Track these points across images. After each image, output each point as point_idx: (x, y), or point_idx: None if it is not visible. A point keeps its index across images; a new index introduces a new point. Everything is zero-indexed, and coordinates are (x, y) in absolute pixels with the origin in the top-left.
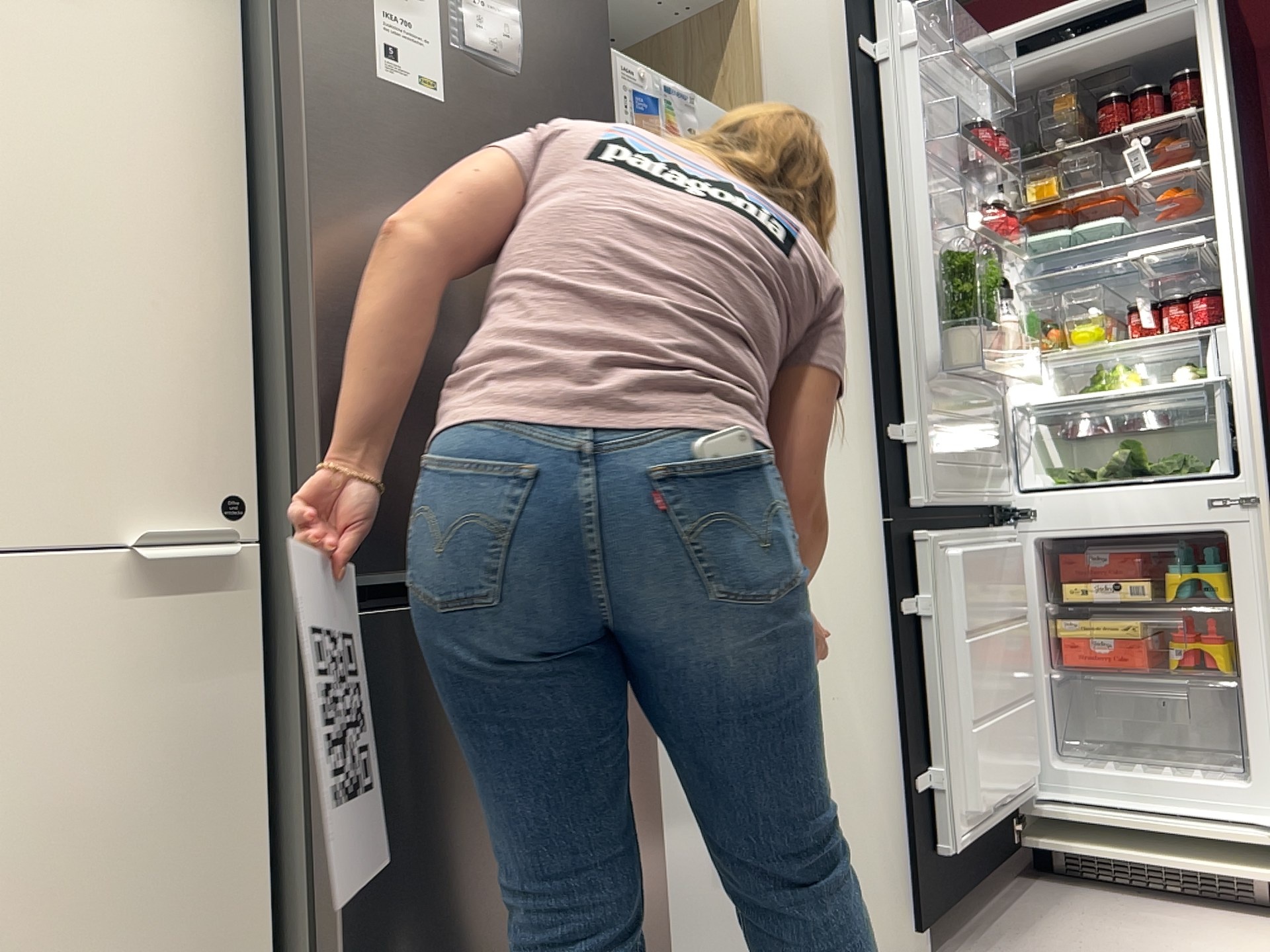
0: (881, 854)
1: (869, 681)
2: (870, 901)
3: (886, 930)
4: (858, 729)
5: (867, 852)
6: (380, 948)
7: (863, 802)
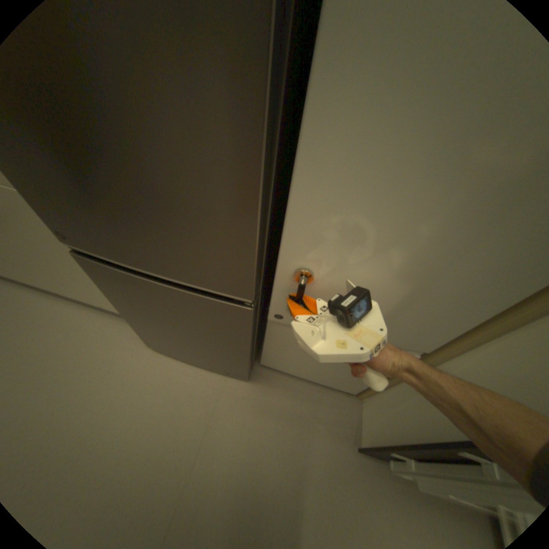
0: (380, 427)
1: (430, 417)
2: (371, 422)
3: (366, 430)
4: (411, 411)
5: (380, 419)
6: (132, 317)
7: (391, 416)
